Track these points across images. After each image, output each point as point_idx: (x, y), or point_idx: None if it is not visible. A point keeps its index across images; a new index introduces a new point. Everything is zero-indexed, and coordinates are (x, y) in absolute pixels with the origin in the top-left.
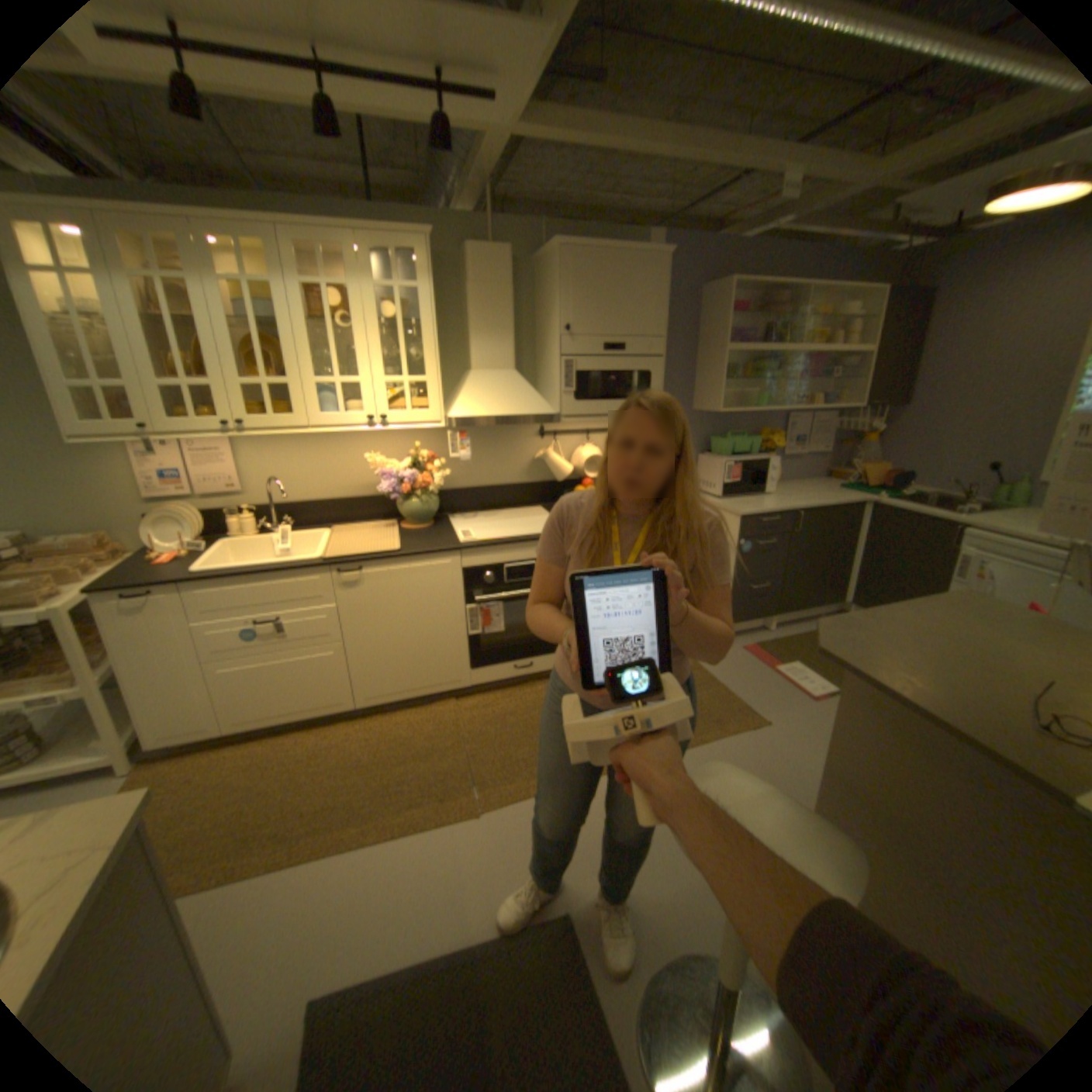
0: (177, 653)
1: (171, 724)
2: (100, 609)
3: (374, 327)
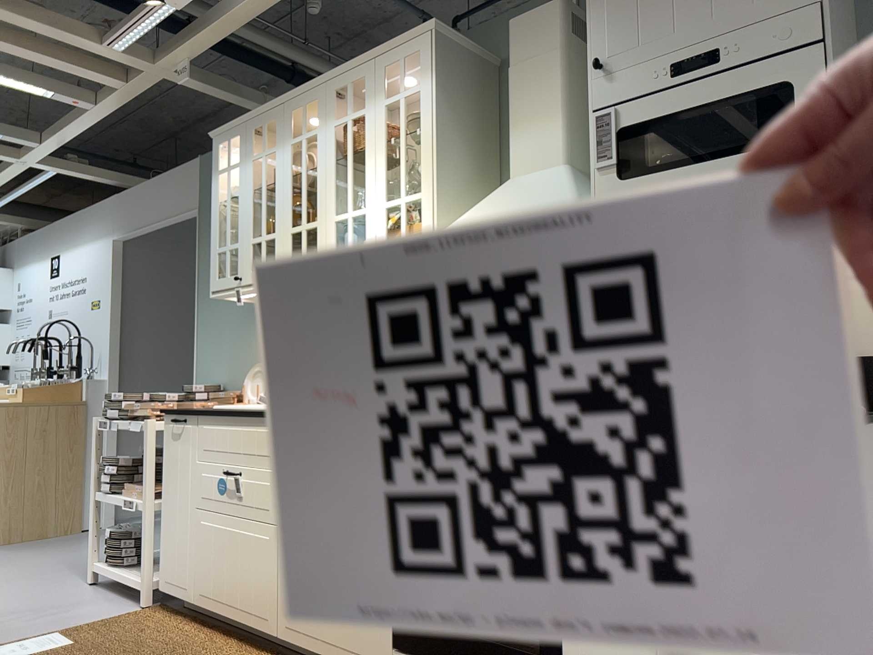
0: (187, 488)
1: (173, 566)
2: (166, 429)
3: (380, 148)
